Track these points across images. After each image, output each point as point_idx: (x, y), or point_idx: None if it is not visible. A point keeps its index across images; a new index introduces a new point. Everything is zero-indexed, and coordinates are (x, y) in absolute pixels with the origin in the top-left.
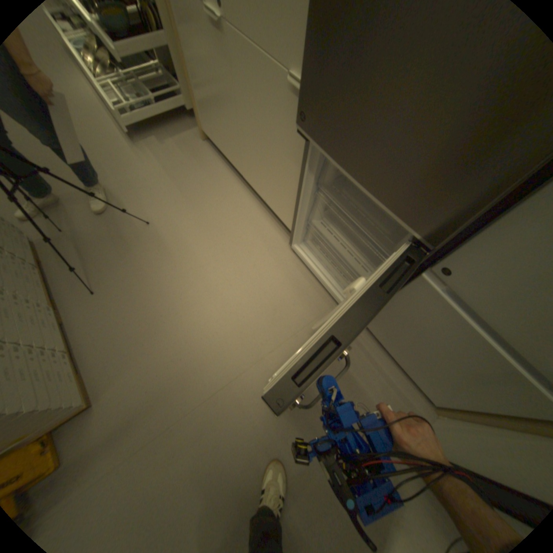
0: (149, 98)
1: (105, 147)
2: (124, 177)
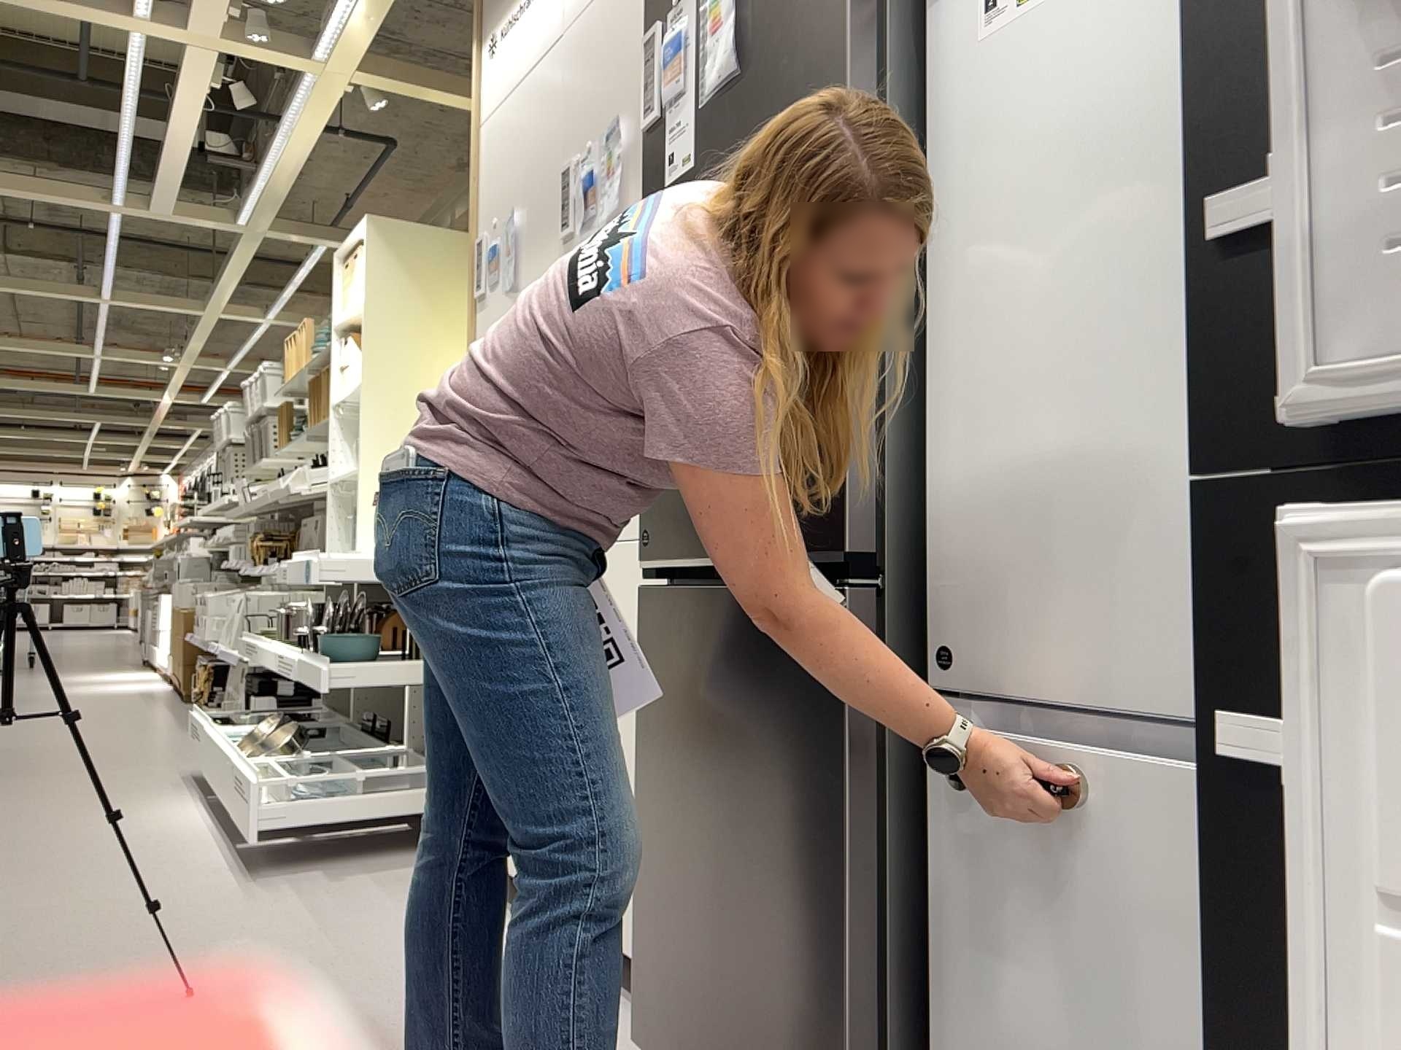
0: (352, 787)
1: (169, 884)
2: (183, 925)
